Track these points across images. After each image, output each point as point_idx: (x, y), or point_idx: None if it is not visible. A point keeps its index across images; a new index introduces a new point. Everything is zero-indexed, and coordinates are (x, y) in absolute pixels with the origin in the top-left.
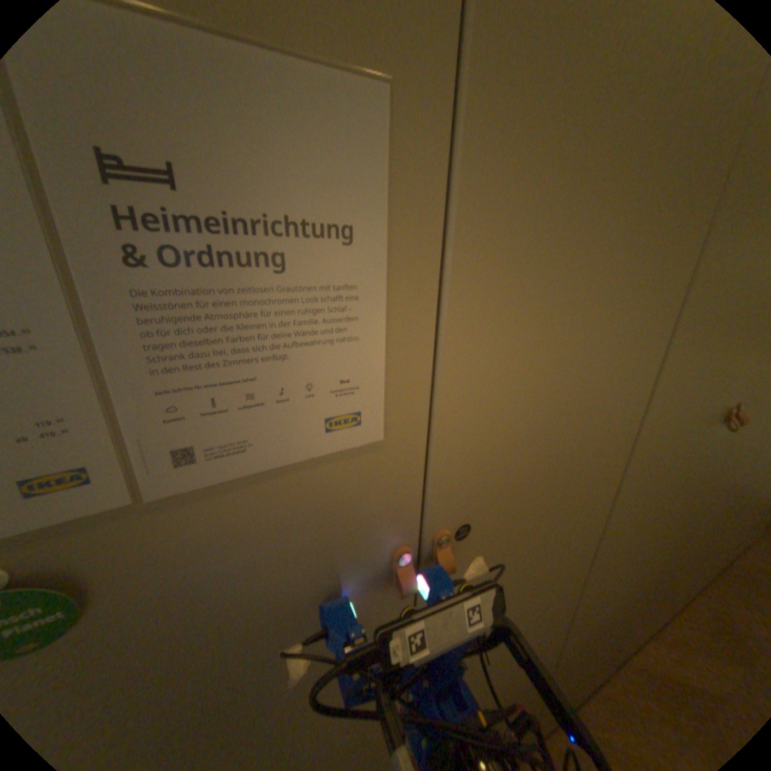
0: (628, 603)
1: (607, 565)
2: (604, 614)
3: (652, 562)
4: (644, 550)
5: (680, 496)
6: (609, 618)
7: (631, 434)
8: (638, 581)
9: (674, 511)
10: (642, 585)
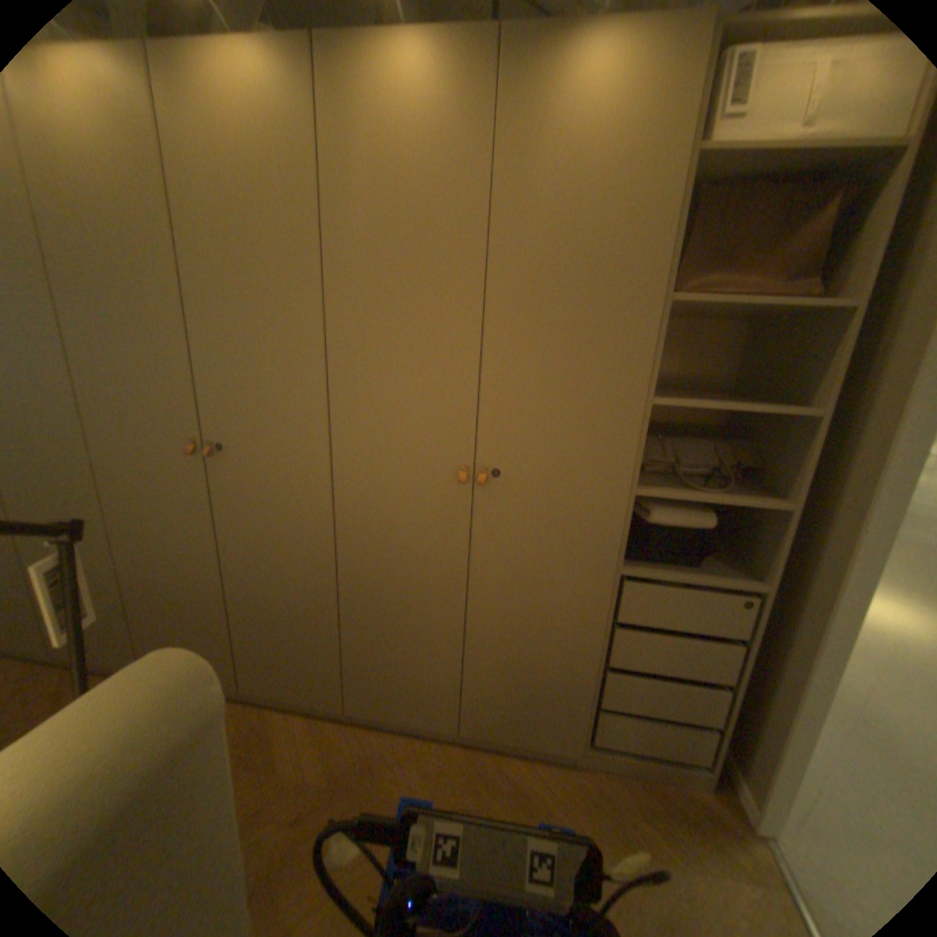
0: (182, 592)
1: (115, 518)
2: (148, 576)
3: (187, 561)
4: (161, 535)
5: (177, 502)
6: (161, 588)
7: (70, 416)
8: (178, 570)
9: (179, 514)
10: (191, 583)
